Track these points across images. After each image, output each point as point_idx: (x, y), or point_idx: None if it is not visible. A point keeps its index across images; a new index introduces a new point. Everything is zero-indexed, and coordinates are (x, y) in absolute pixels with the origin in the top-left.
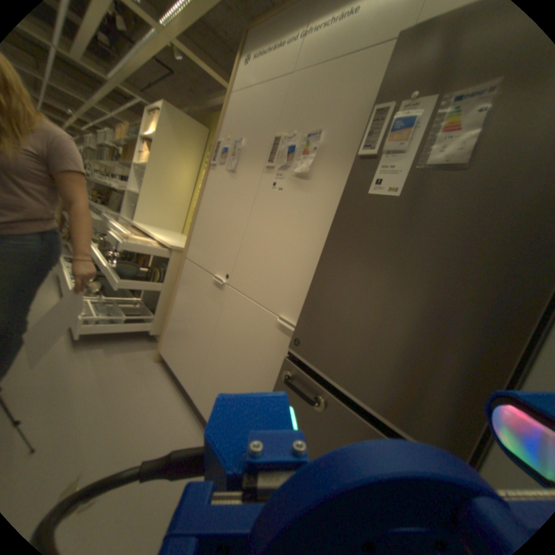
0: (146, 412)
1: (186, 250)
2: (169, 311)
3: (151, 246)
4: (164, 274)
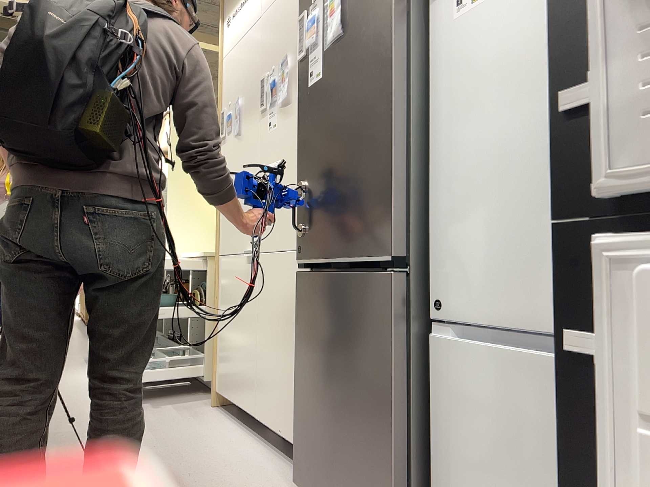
0: (203, 438)
1: (217, 245)
2: (215, 329)
3: (184, 263)
4: (207, 294)
